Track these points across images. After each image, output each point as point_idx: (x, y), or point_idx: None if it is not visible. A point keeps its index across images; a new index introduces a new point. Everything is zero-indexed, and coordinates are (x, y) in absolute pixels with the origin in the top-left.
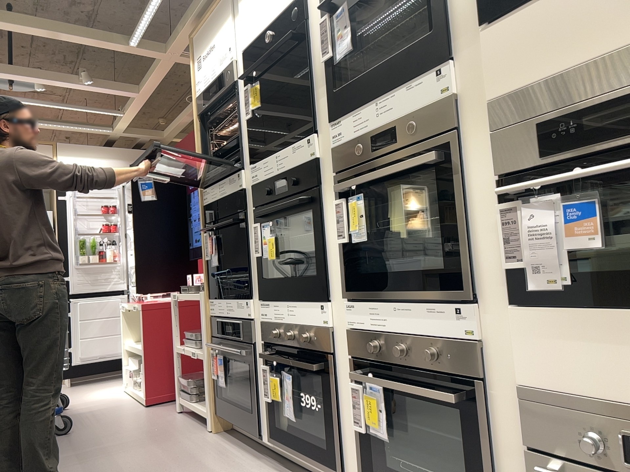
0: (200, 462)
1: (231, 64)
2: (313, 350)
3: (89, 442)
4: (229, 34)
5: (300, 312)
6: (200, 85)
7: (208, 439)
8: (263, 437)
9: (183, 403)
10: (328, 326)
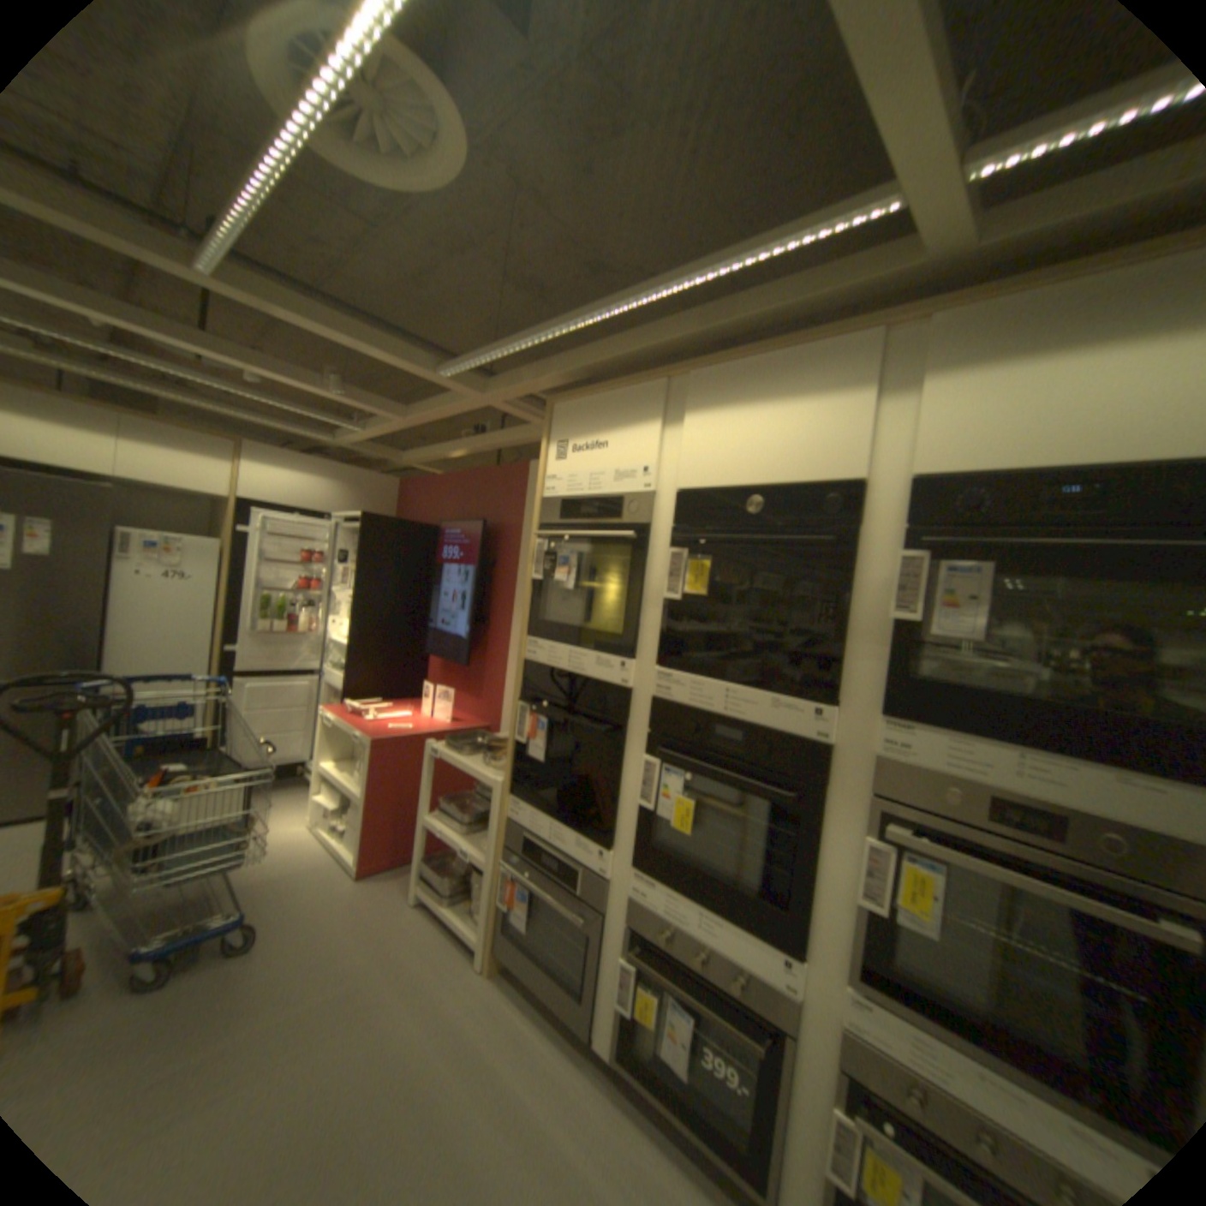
0: (494, 1075)
1: (645, 496)
2: (754, 1015)
3: (290, 991)
4: (650, 447)
5: (732, 943)
6: (557, 484)
7: (481, 998)
8: (595, 1048)
9: (423, 903)
10: (797, 1001)
